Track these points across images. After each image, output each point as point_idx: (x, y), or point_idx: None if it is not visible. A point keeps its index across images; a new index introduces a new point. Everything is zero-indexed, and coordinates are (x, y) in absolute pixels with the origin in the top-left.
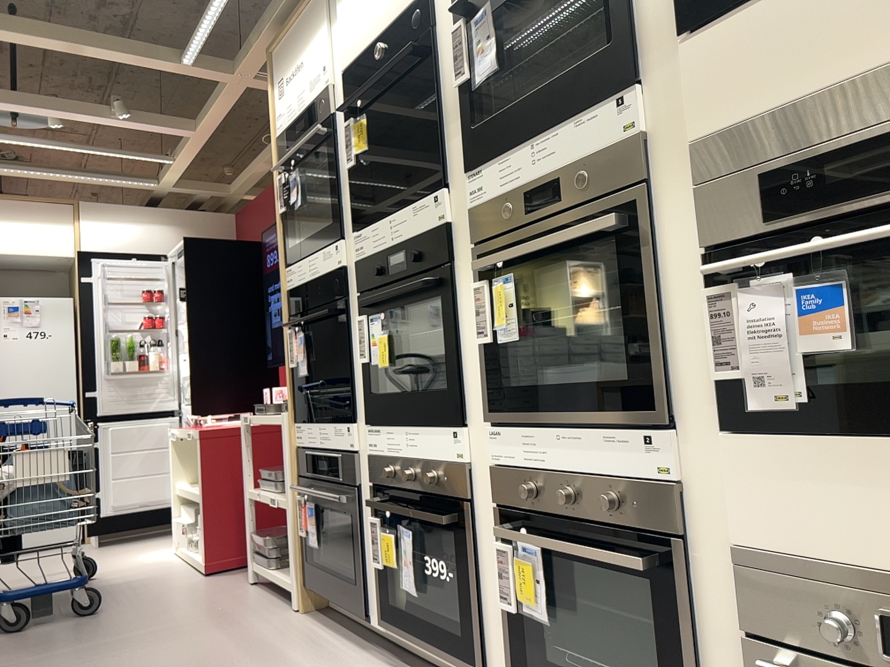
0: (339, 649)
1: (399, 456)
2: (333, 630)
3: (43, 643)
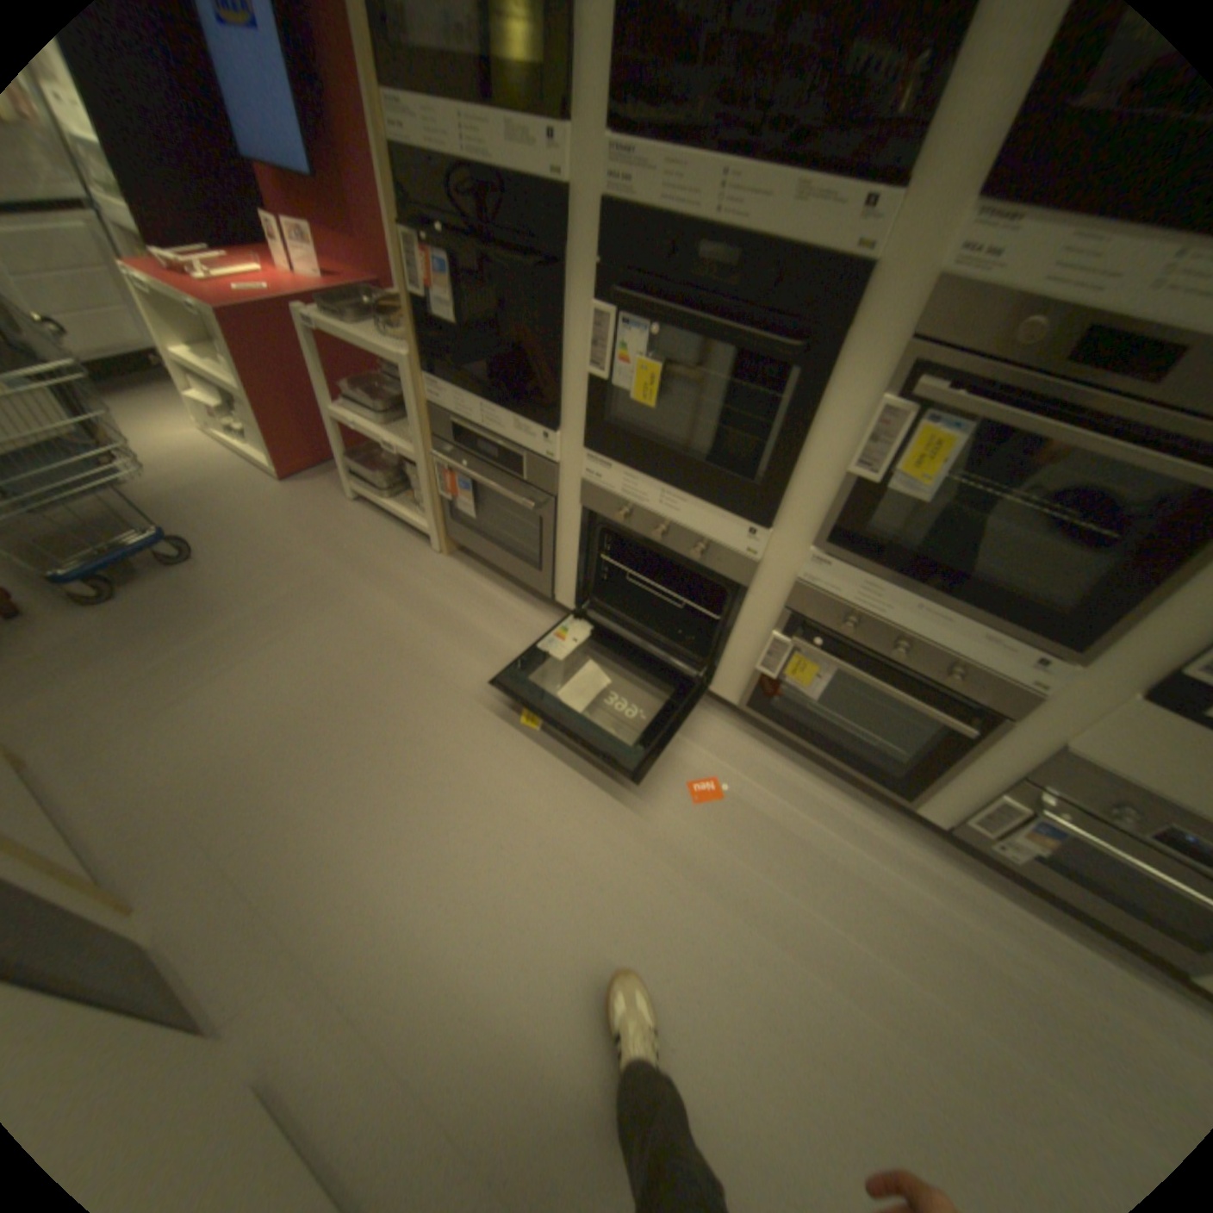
0: (521, 615)
1: (643, 507)
2: (498, 587)
3: (164, 622)
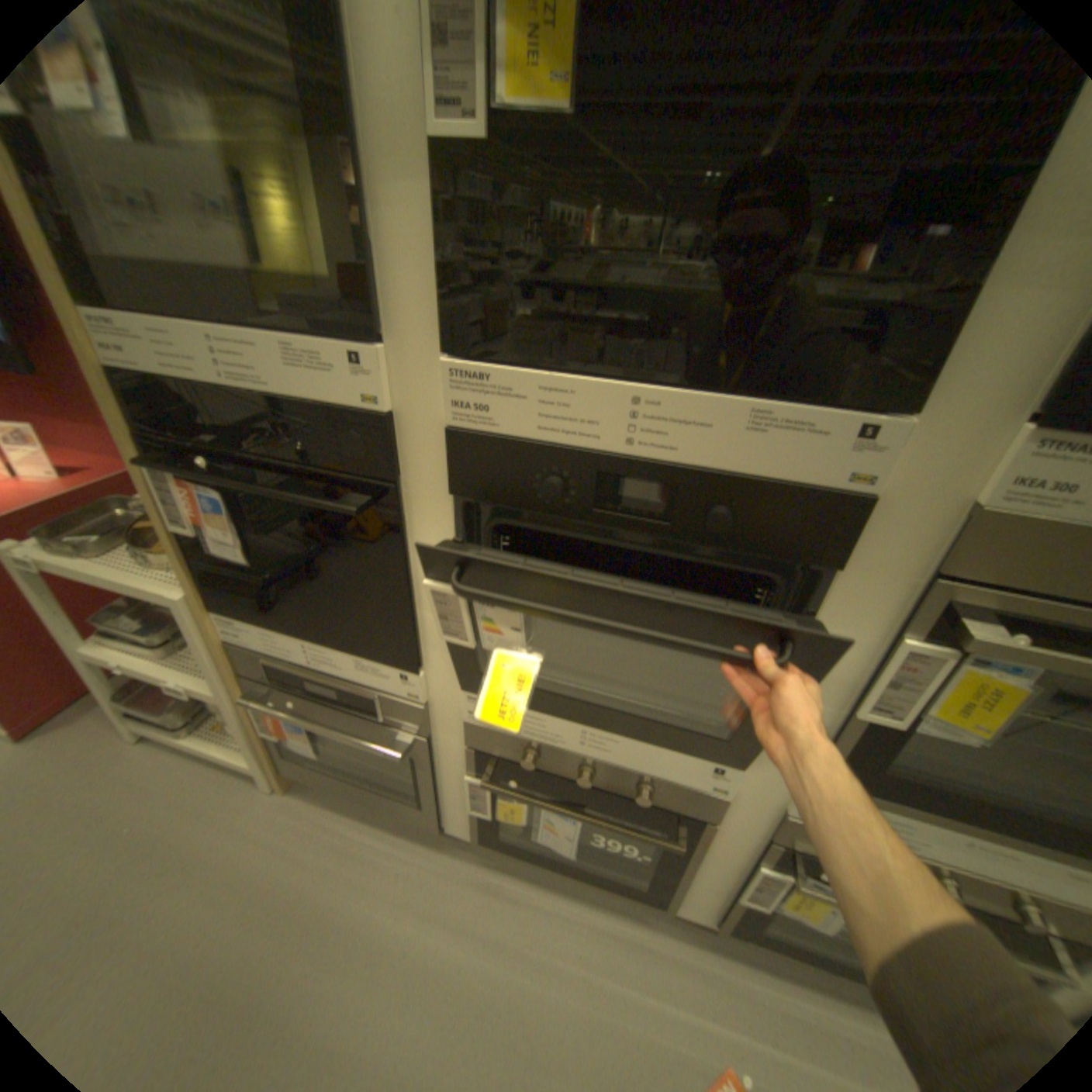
0: (401, 861)
1: (558, 747)
2: (360, 821)
3: None
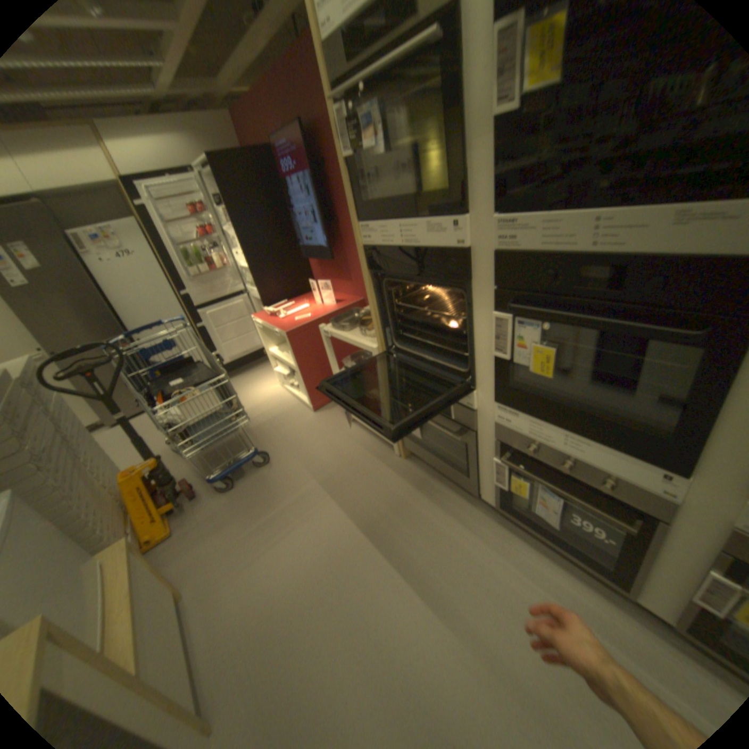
0: (456, 507)
1: (550, 445)
2: (438, 482)
3: (252, 504)
